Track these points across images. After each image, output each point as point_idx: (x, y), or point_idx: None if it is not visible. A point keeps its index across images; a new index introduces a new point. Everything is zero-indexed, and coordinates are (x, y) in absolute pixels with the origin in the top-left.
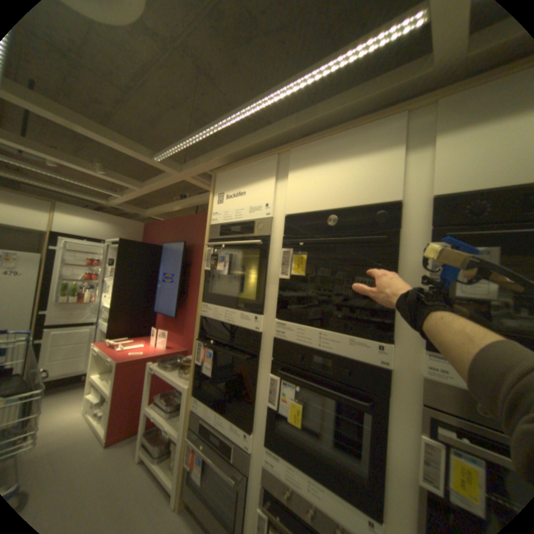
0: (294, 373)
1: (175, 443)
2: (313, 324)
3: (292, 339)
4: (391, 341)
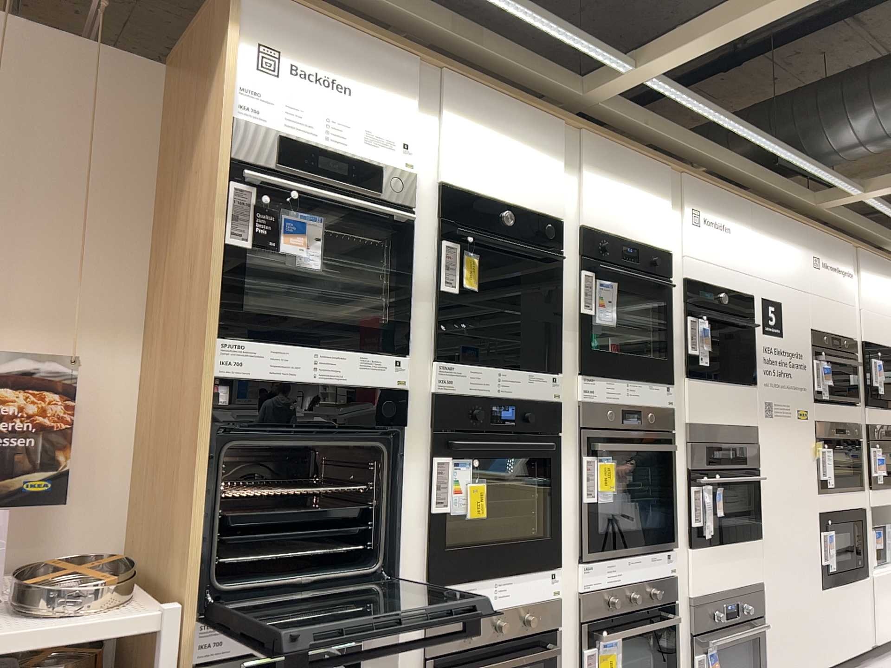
0: (474, 435)
1: None
2: (485, 361)
3: (463, 388)
4: (553, 369)
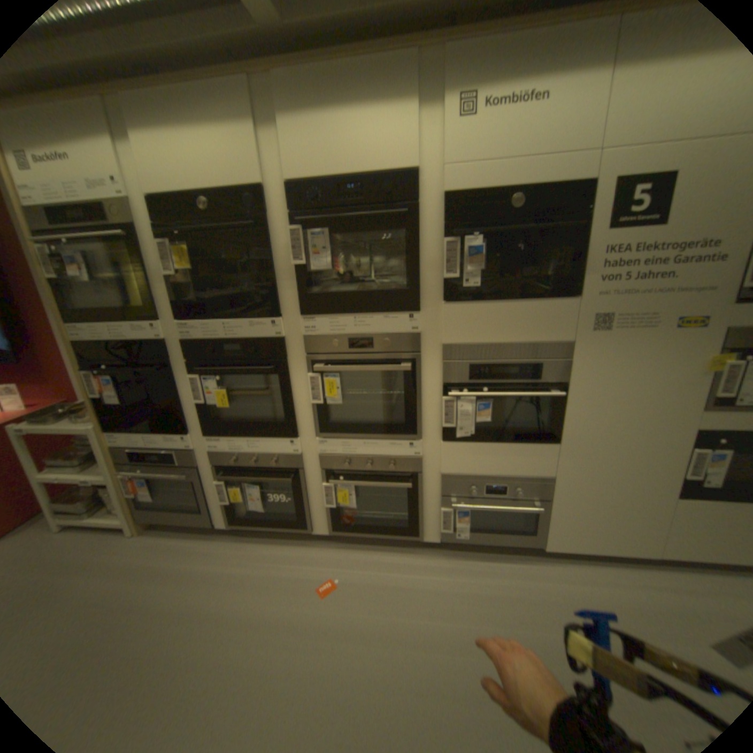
0: (210, 367)
1: (102, 487)
2: (214, 318)
3: (198, 338)
4: (278, 316)
